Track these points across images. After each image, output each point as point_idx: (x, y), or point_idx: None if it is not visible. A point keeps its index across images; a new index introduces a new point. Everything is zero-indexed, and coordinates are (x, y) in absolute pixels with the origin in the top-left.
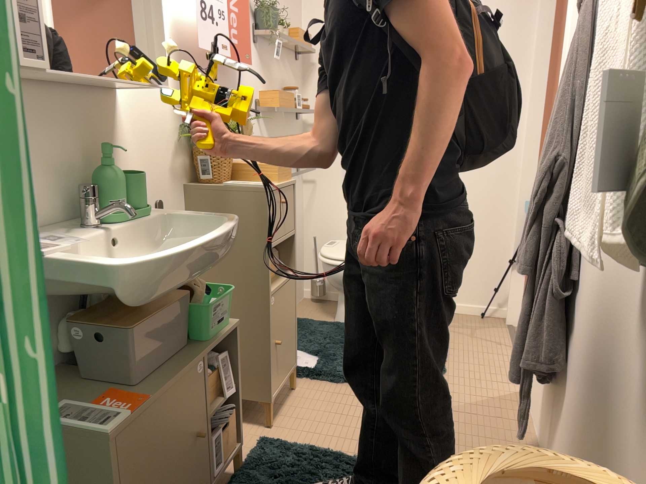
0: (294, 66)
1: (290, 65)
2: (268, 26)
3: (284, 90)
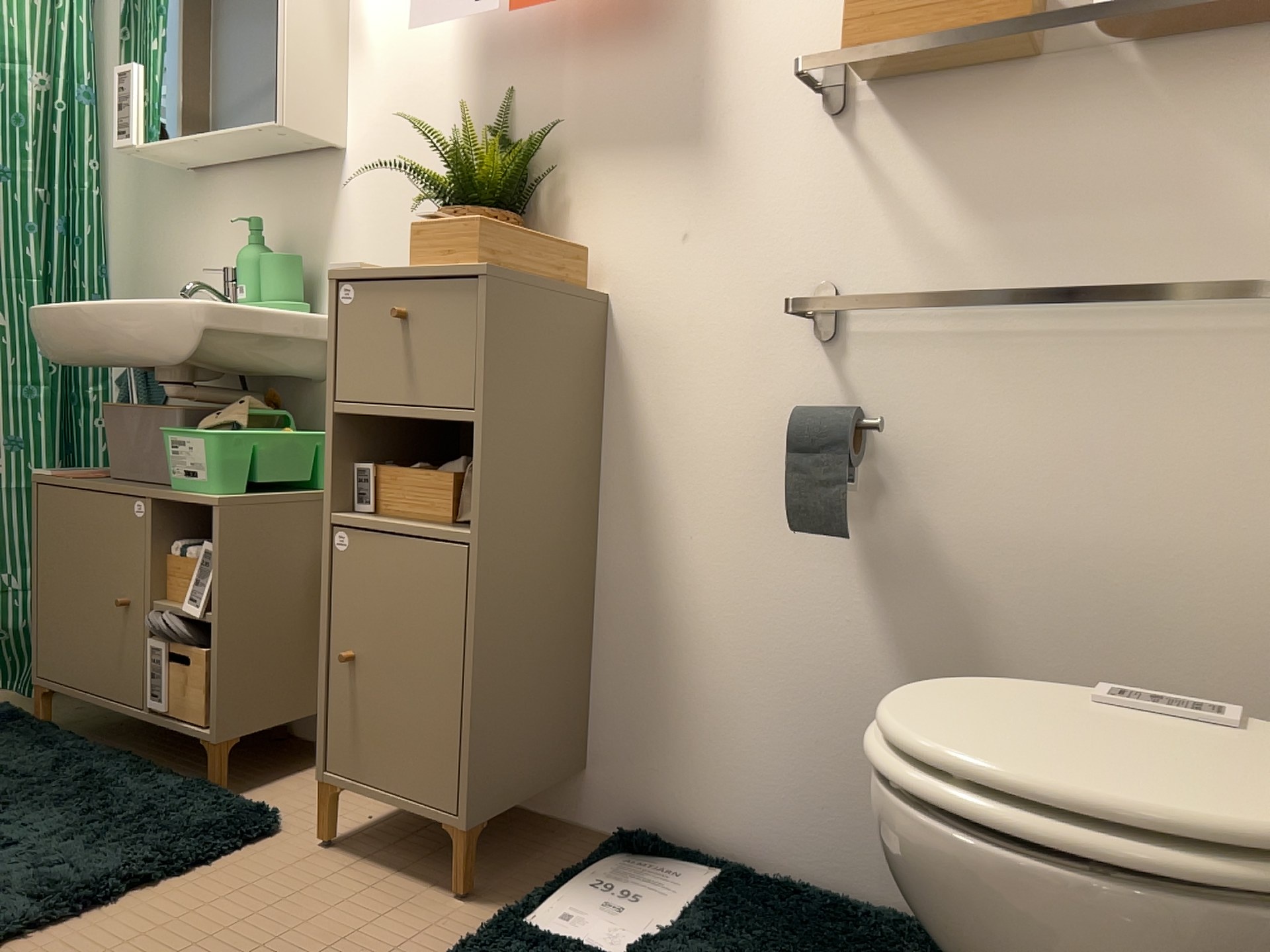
0: None
1: None
2: None
3: None
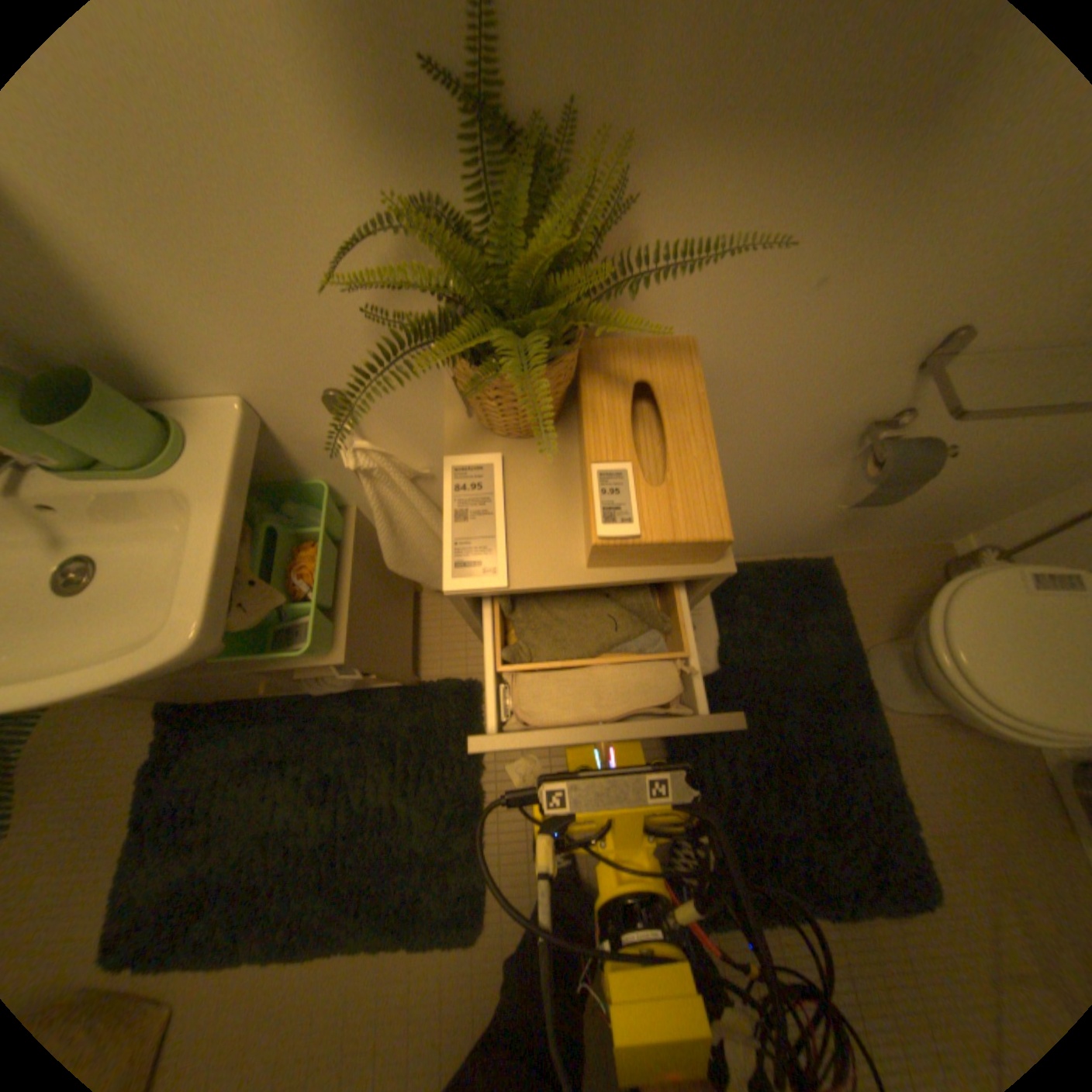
0: None
1: None
2: None
3: None
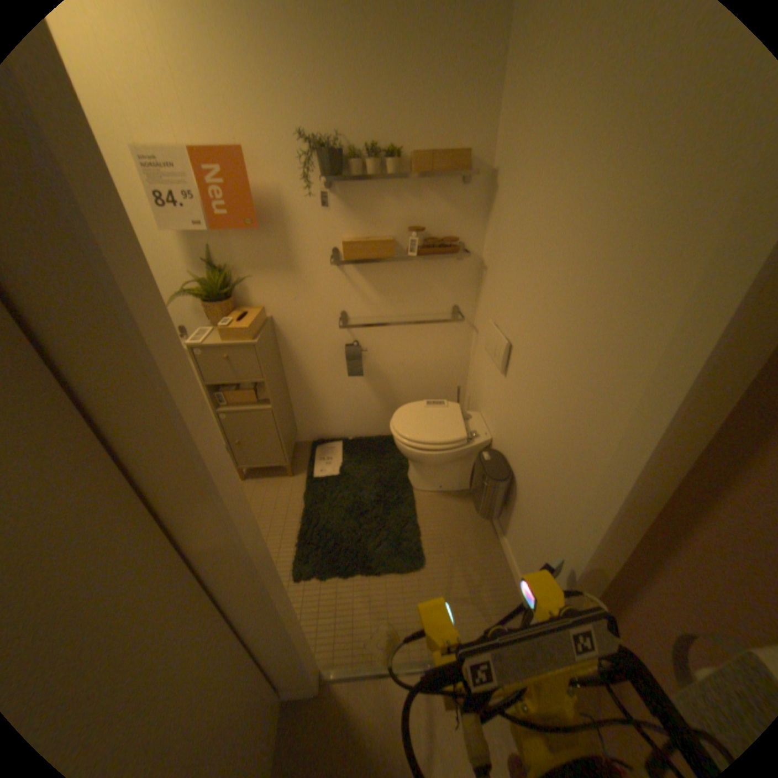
0: (456, 191)
1: (439, 192)
2: (321, 169)
3: (414, 228)
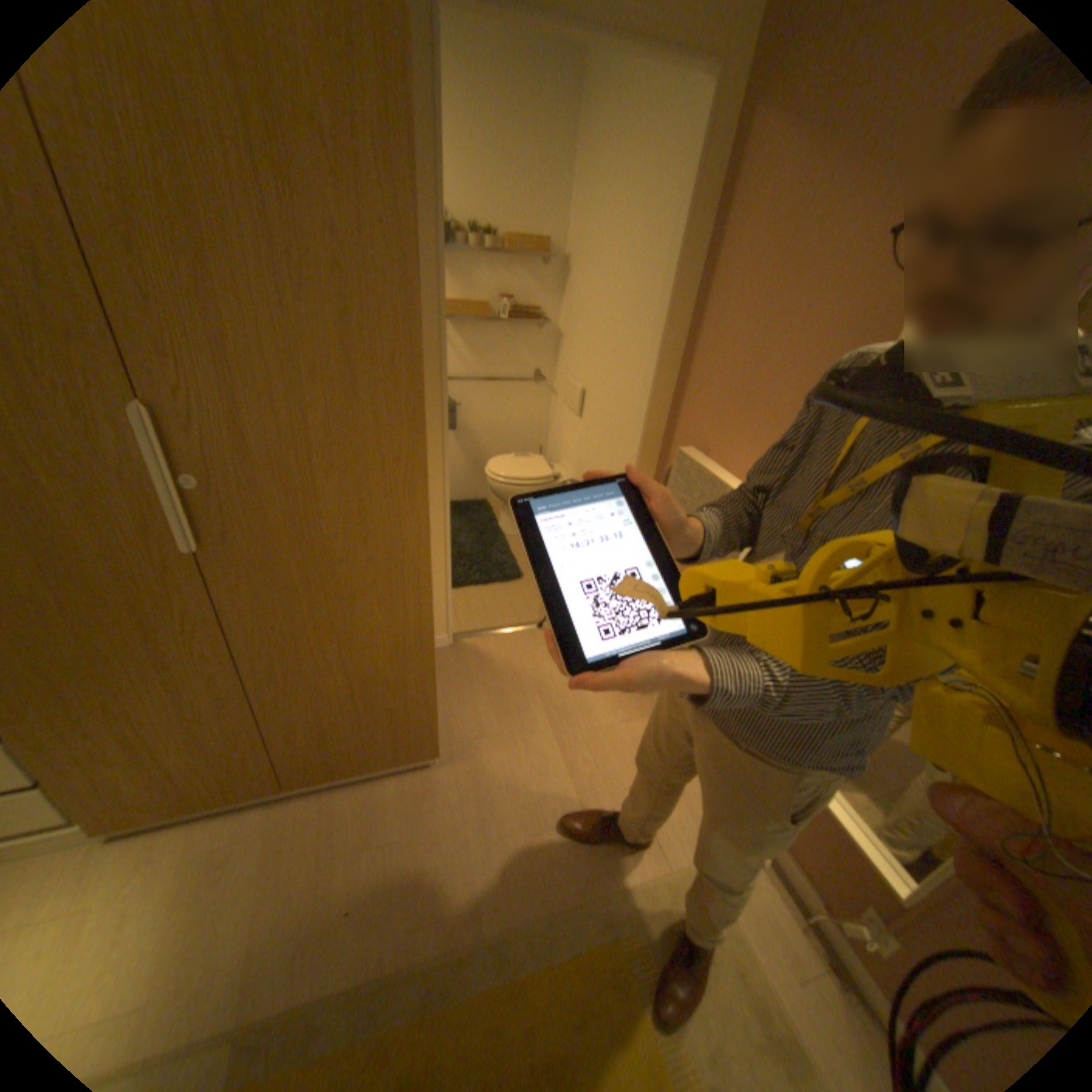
0: (538, 270)
1: (525, 269)
2: None
3: (504, 296)
